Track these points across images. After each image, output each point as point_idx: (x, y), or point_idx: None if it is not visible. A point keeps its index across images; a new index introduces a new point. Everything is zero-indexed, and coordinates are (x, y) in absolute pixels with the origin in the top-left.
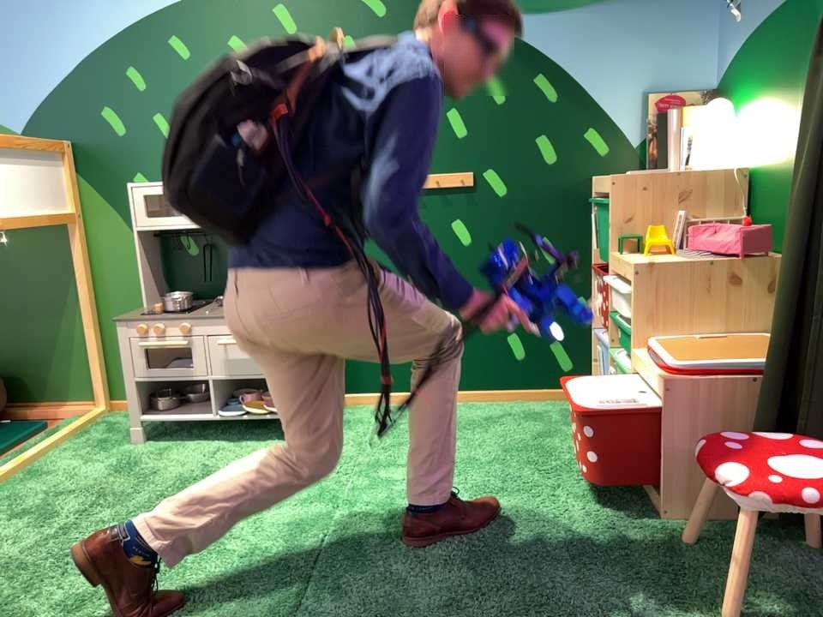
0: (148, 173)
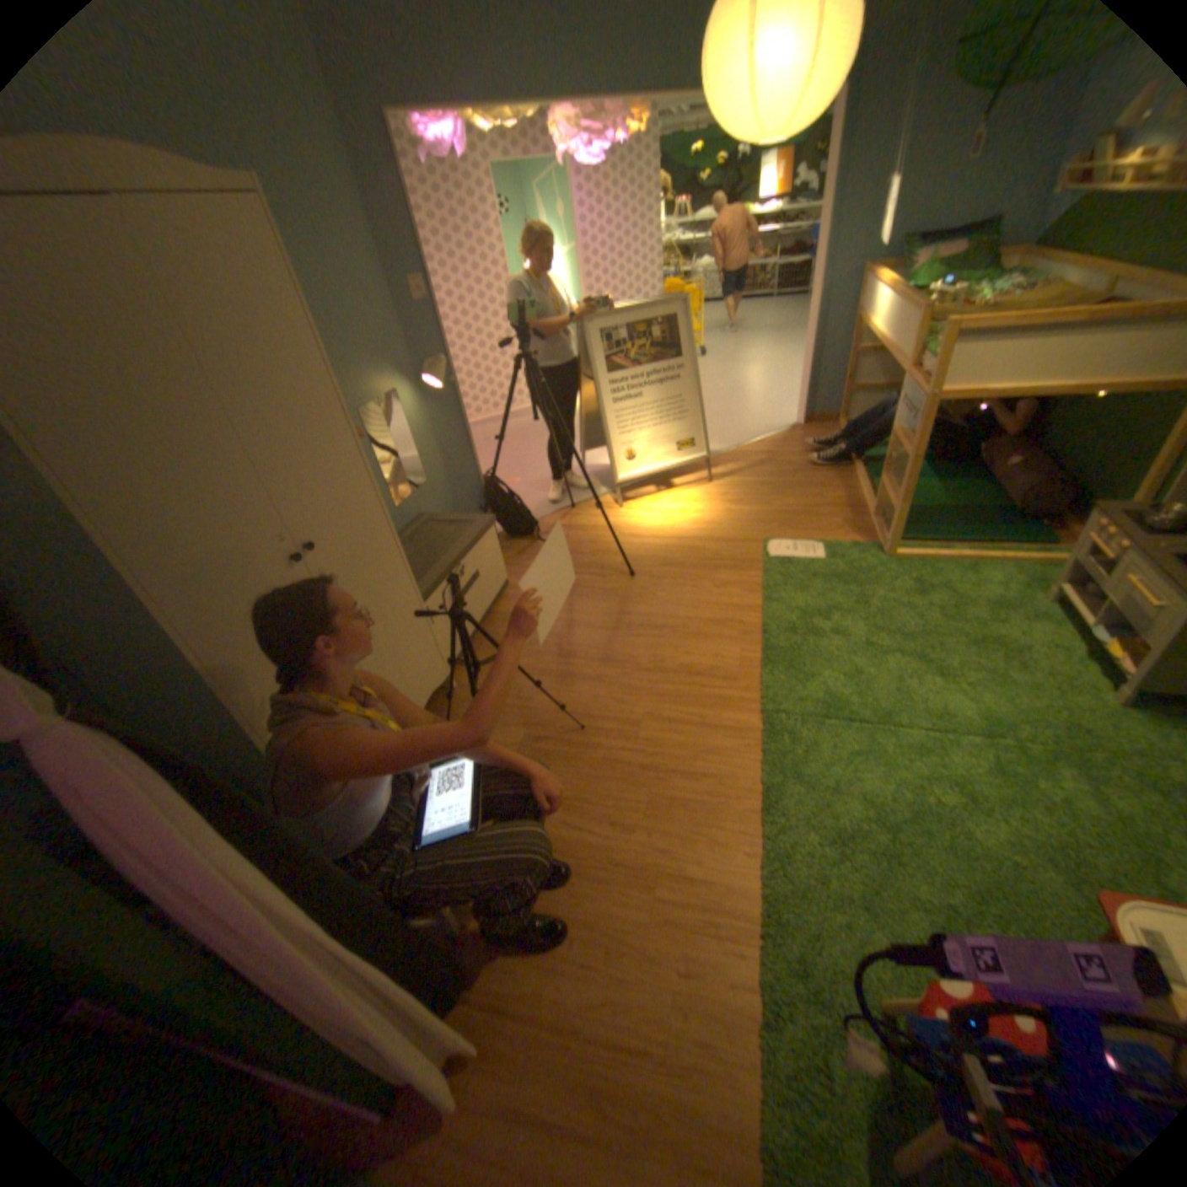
0: None
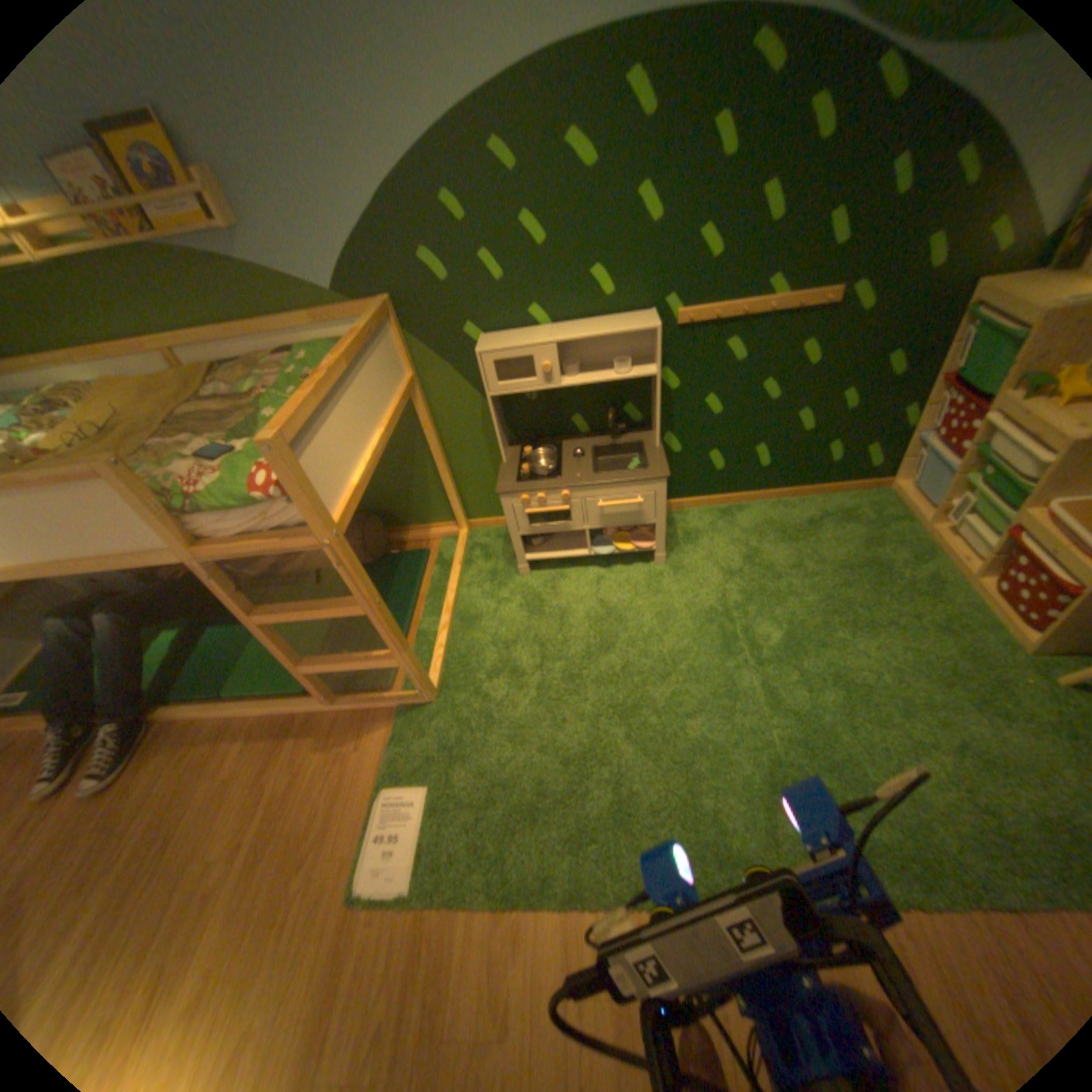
0: (486, 321)
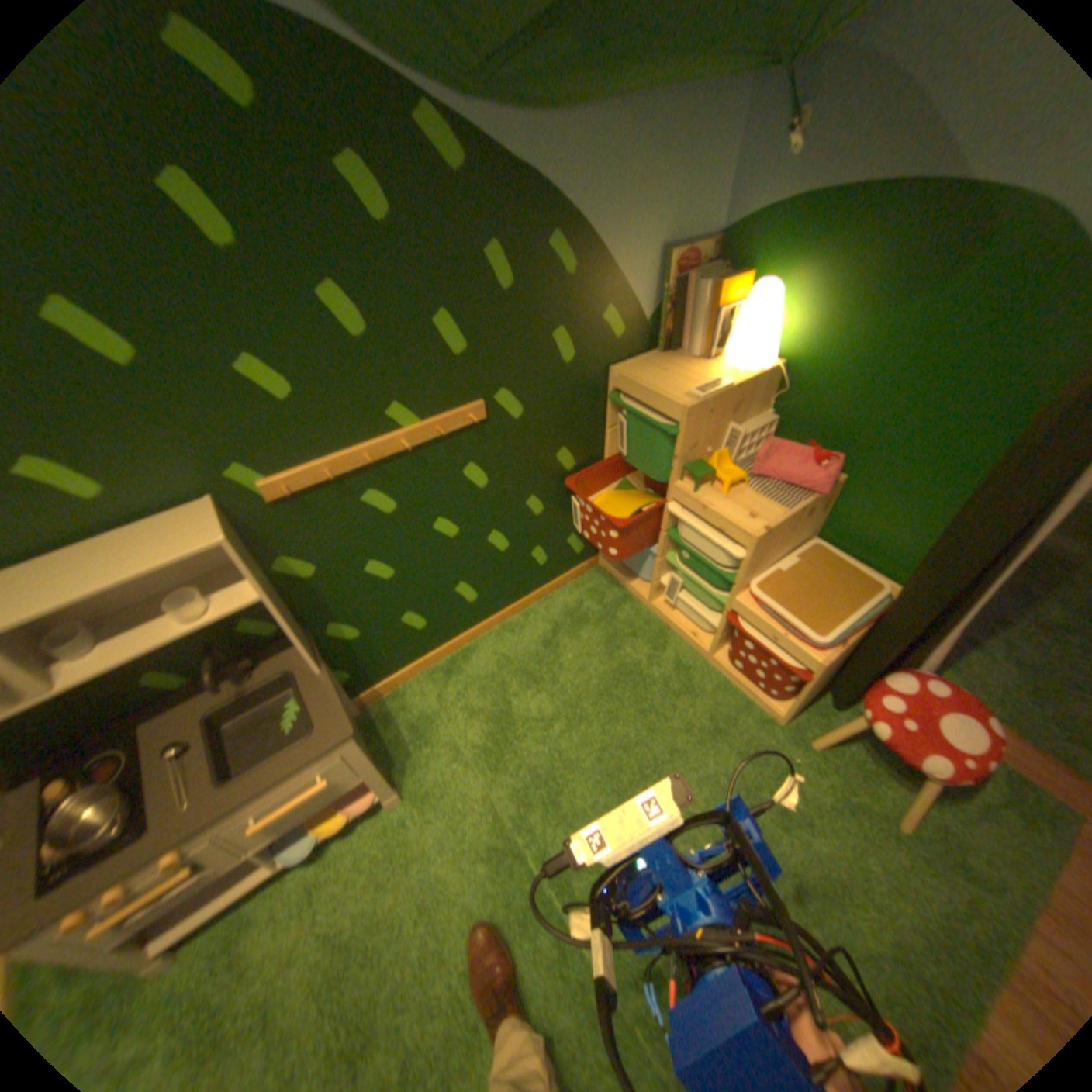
0: None
